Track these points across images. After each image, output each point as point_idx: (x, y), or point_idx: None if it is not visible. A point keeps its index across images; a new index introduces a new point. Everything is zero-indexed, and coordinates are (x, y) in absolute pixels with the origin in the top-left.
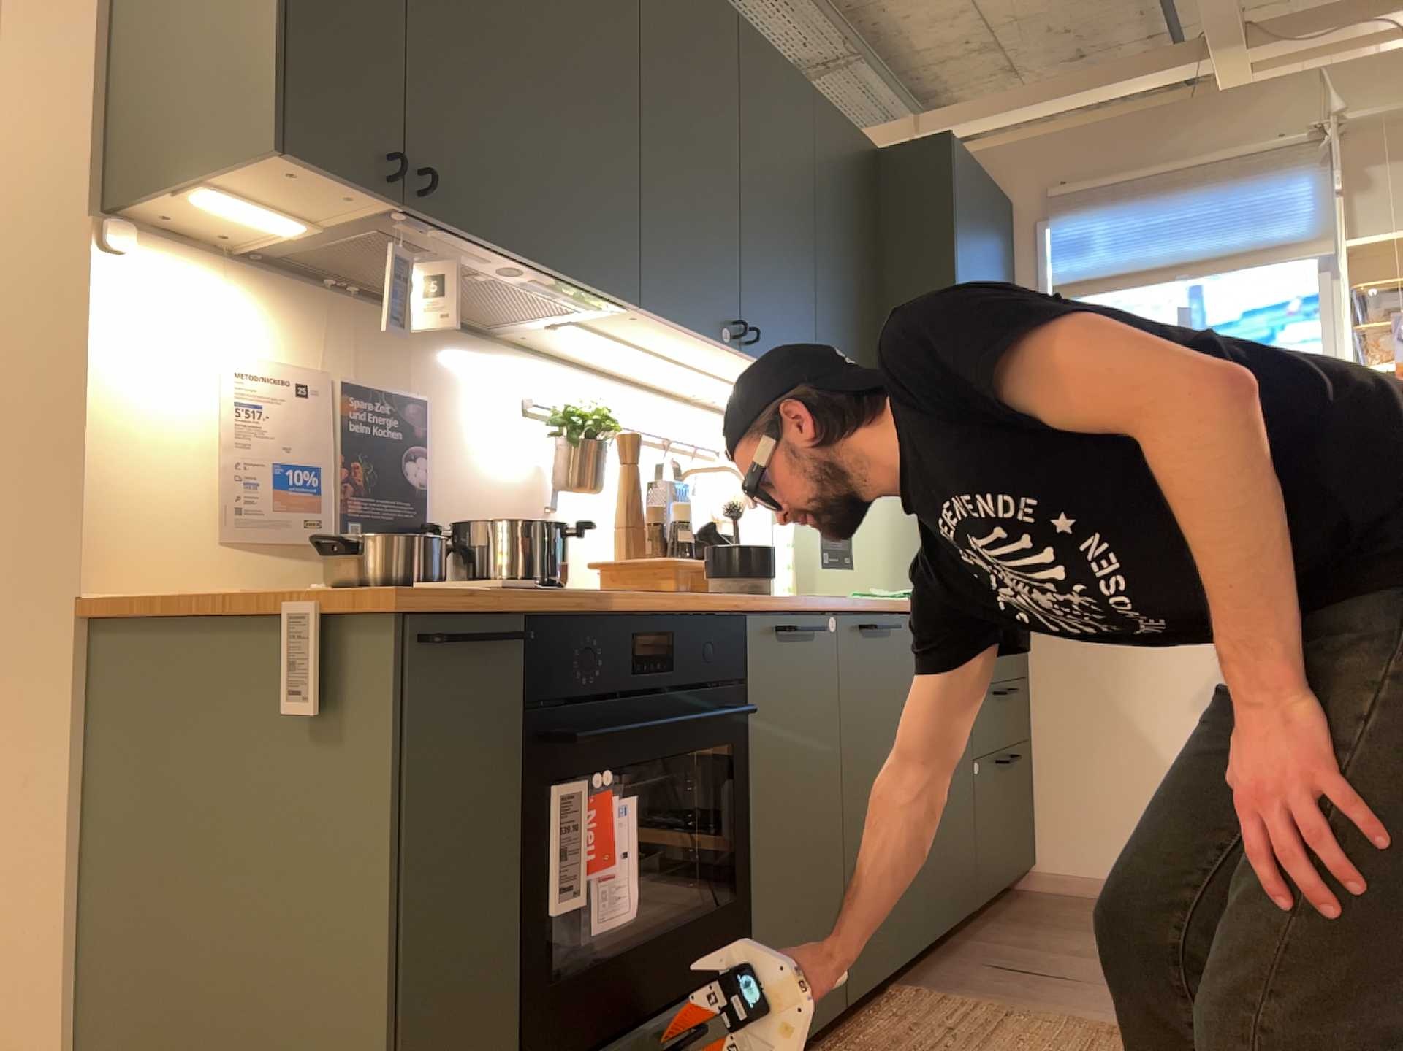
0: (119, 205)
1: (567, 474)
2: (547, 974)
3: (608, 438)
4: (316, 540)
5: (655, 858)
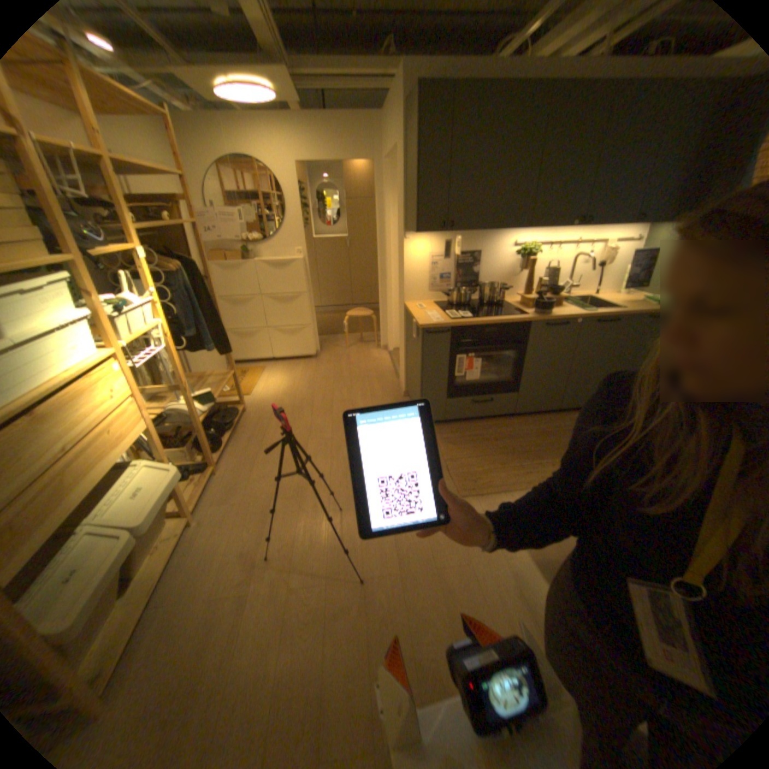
0: (405, 230)
1: (520, 265)
2: (458, 383)
3: (538, 252)
4: (441, 293)
5: (504, 366)
